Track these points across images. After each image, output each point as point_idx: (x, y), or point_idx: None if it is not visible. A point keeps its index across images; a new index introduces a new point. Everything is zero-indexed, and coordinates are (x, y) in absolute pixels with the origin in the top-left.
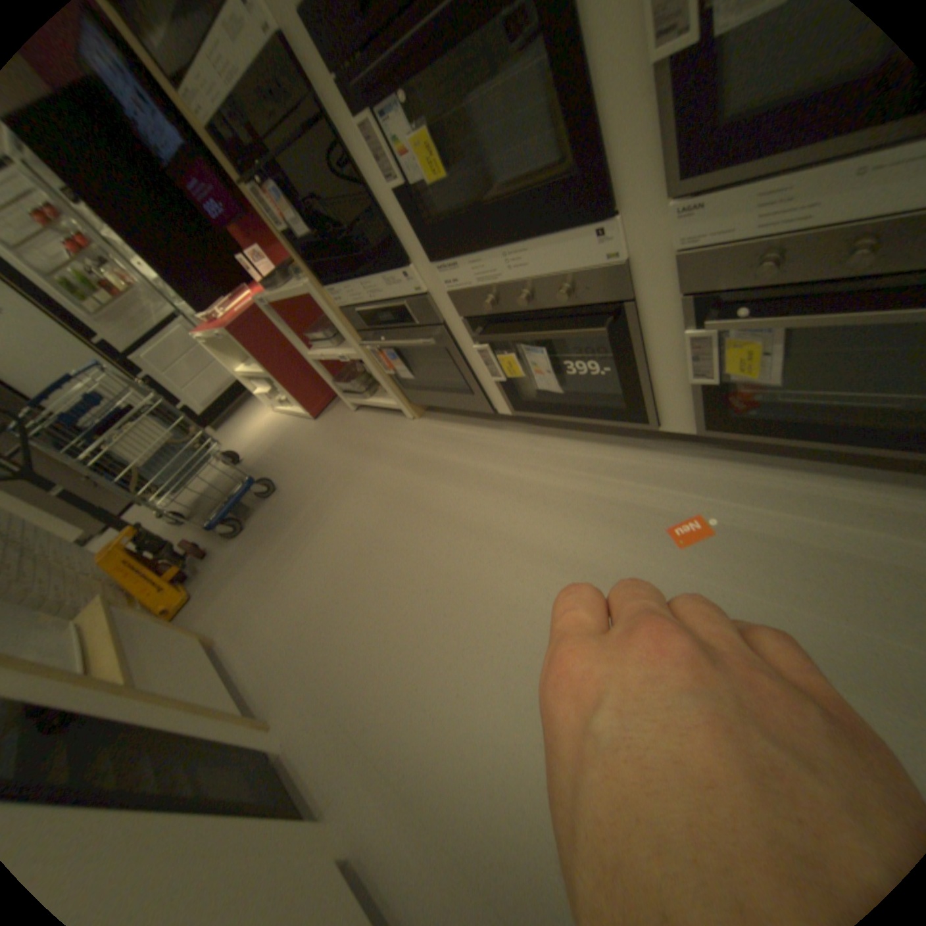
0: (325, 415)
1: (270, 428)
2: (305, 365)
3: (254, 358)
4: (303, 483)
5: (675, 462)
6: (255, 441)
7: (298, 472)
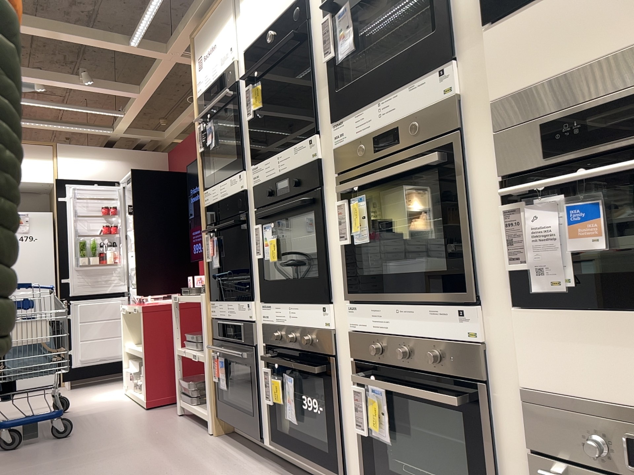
0: (156, 410)
1: (110, 402)
2: (173, 363)
3: (144, 338)
4: (92, 440)
5: None
6: (91, 404)
7: (97, 433)
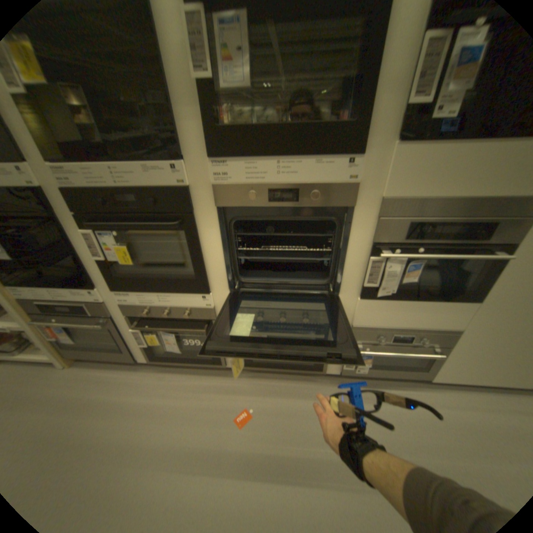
0: None
1: None
2: None
3: None
4: None
5: (232, 382)
6: None
7: None
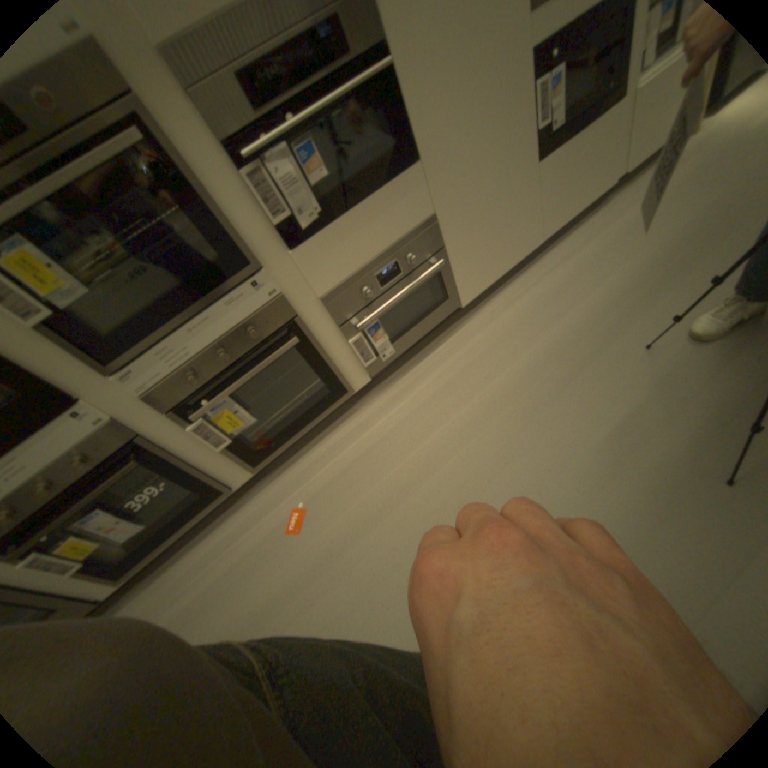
0: None
1: None
2: None
3: None
4: None
5: (260, 498)
6: None
7: None
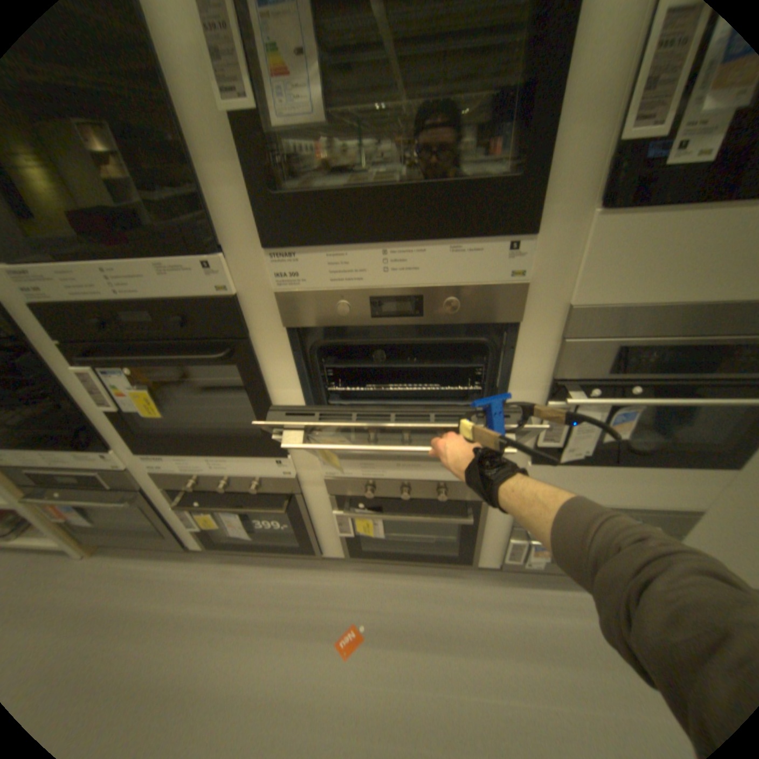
0: None
1: None
2: None
3: None
4: None
5: (333, 581)
6: None
7: None
